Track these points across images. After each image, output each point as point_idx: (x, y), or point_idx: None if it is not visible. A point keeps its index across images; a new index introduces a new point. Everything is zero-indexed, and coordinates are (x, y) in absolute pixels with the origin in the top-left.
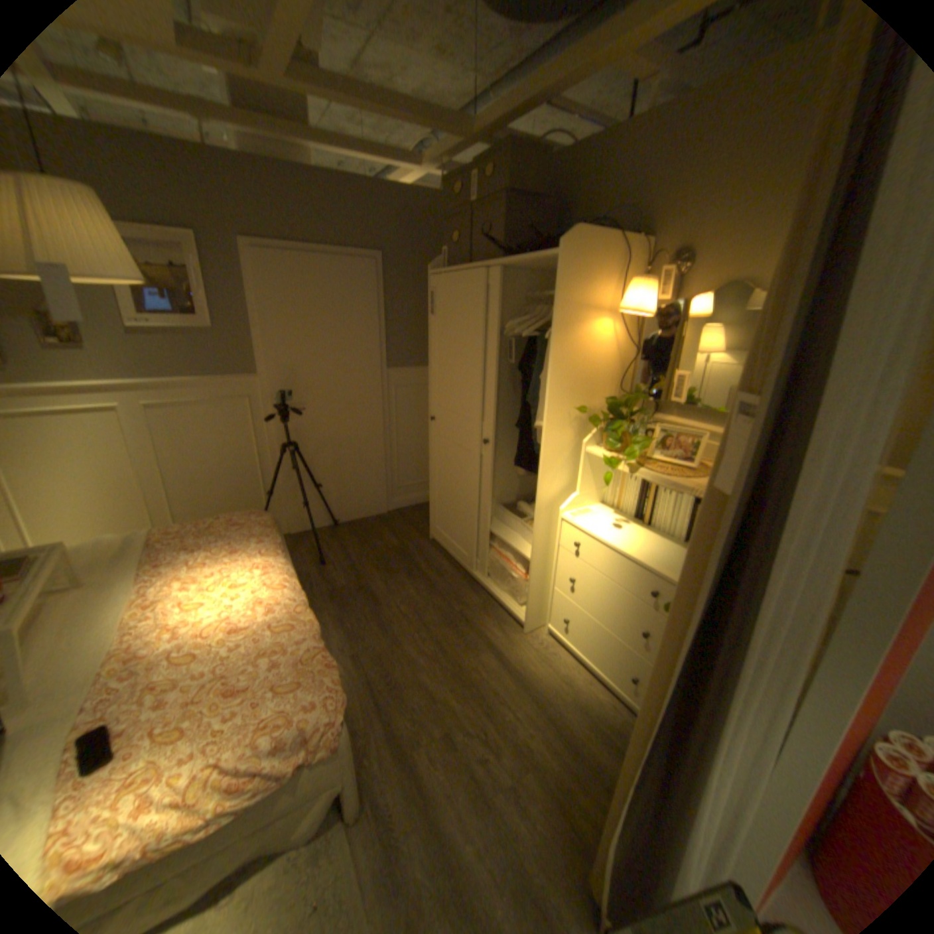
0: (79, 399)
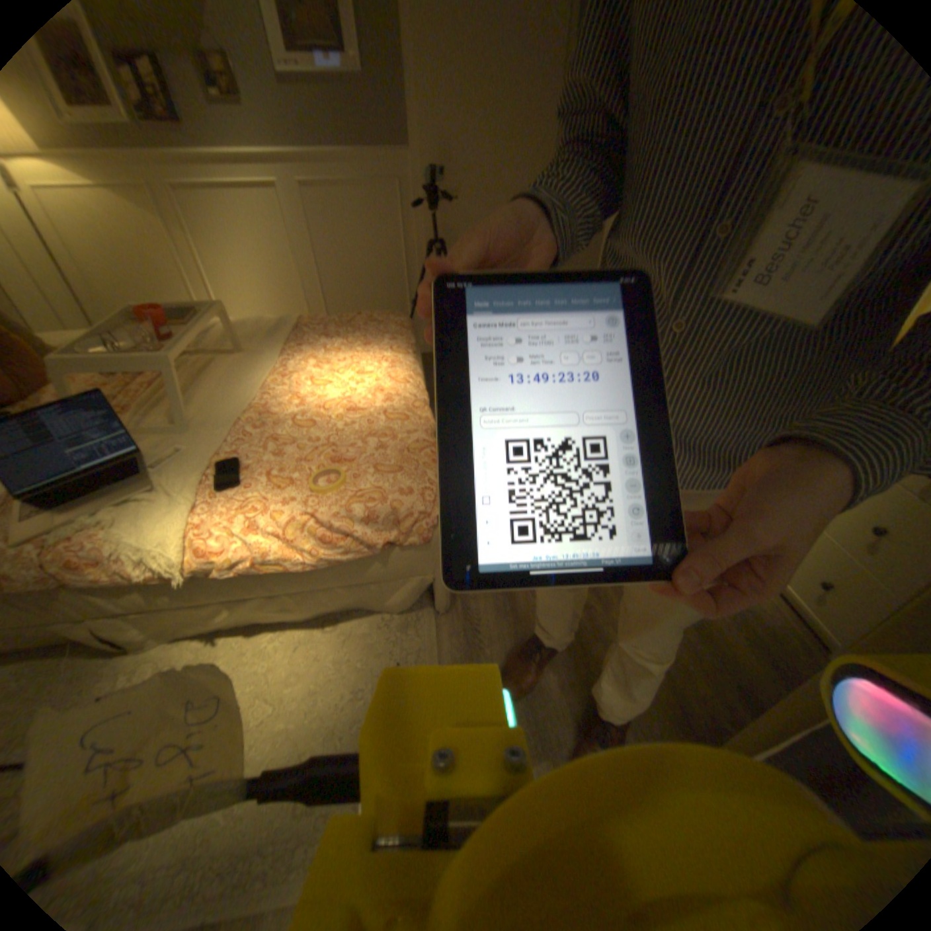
0: (244, 171)
